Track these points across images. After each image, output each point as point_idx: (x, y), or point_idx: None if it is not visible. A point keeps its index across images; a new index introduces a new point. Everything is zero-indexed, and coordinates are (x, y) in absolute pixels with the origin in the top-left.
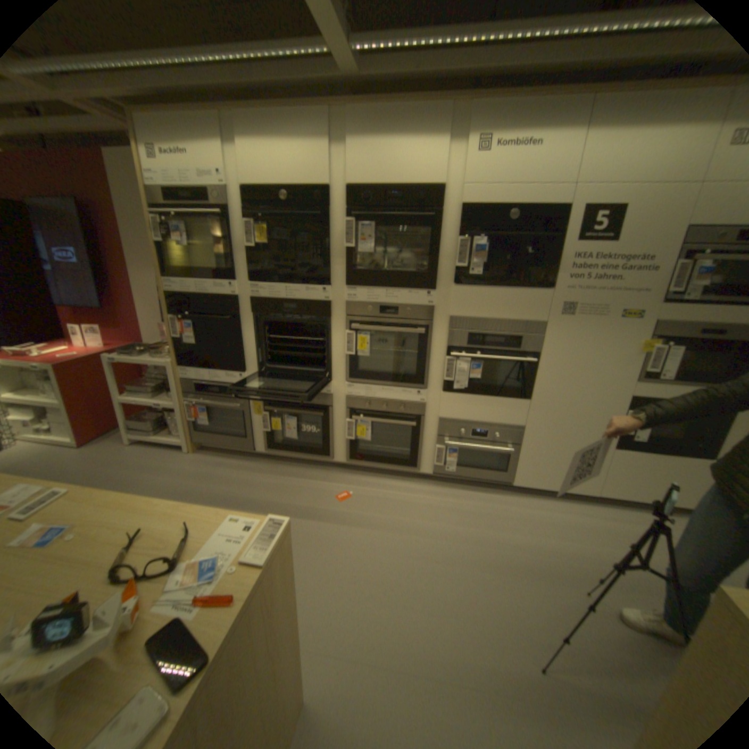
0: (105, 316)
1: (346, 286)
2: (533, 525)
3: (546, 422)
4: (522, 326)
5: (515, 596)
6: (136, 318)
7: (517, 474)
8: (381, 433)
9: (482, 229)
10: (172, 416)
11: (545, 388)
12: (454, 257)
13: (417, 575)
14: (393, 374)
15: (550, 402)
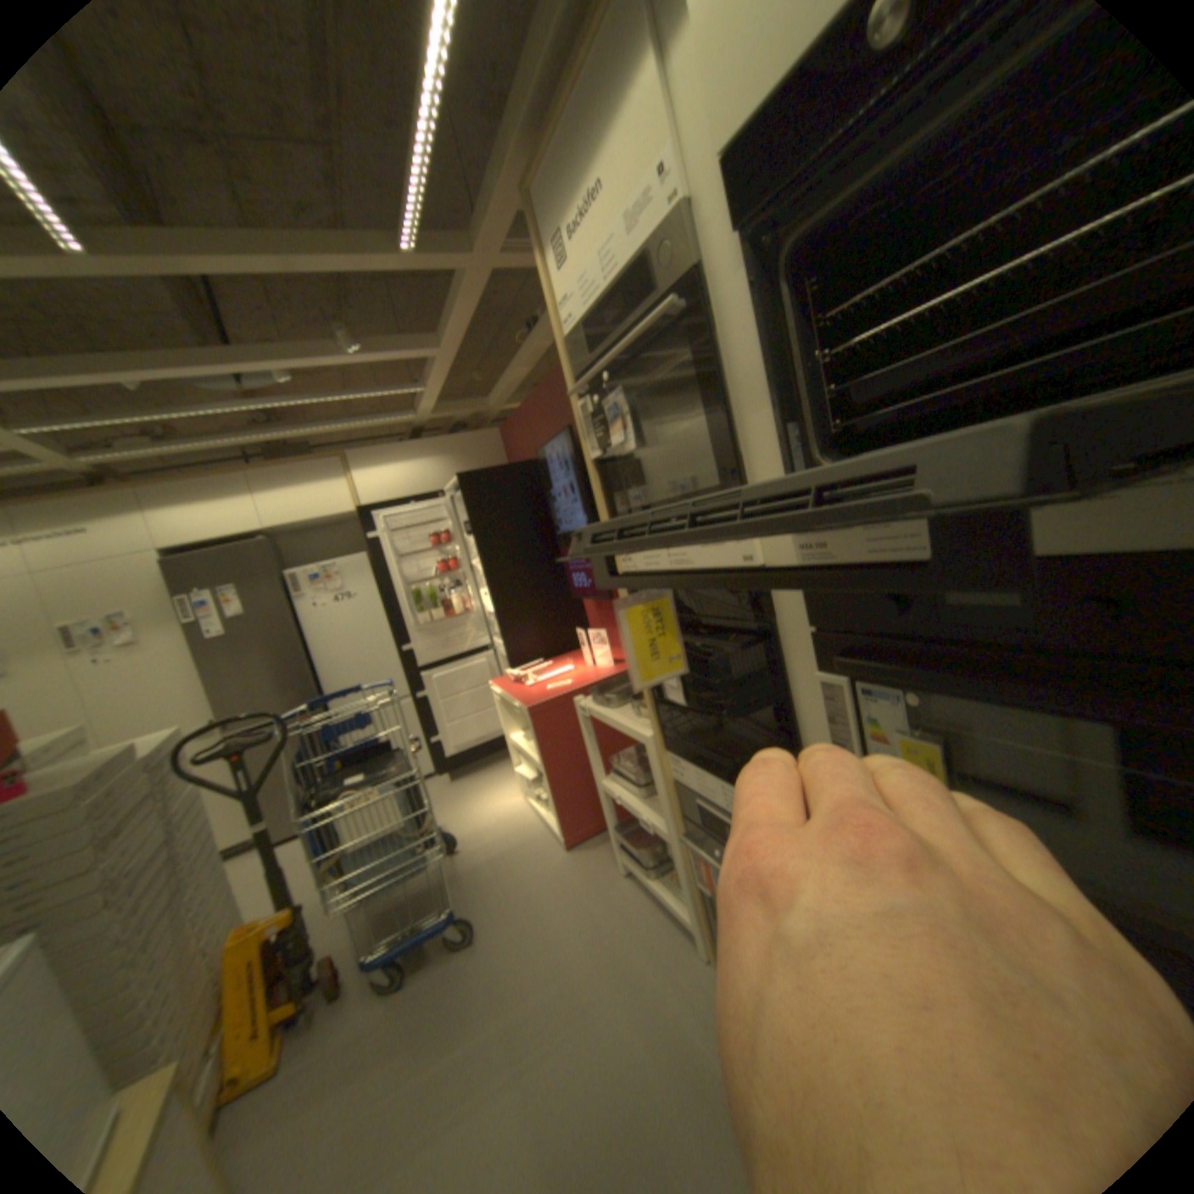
0: None
1: None
2: None
3: None
4: None
5: None
6: None
7: None
8: None
9: None
10: (674, 854)
11: None
12: None
13: None
14: None
15: None
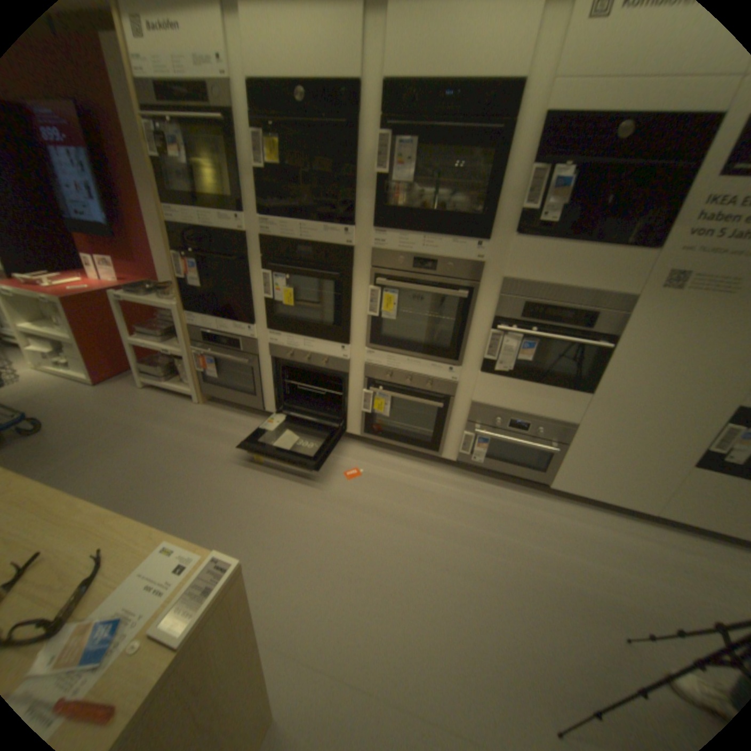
0: (119, 248)
1: (373, 228)
2: (568, 538)
3: (608, 423)
4: (602, 299)
5: (536, 626)
6: (150, 253)
7: (557, 476)
8: (402, 409)
9: (571, 152)
10: (181, 364)
11: (617, 381)
12: (522, 194)
13: (423, 582)
14: (422, 344)
15: (620, 400)
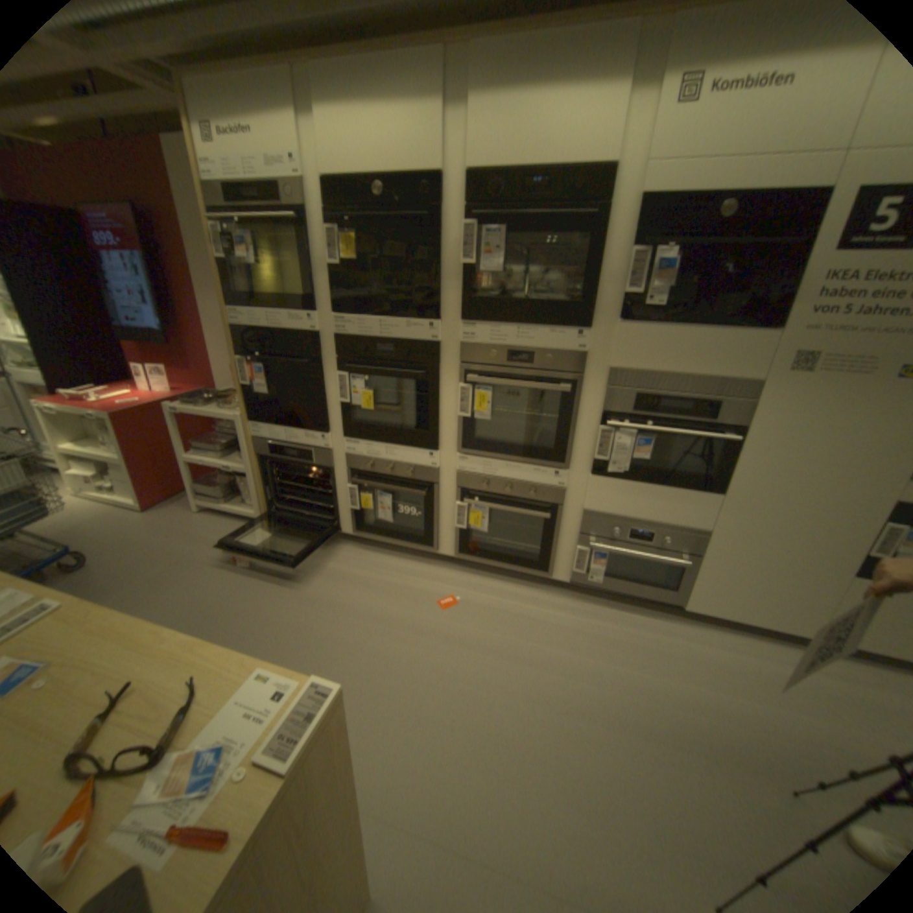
0: (174, 353)
1: (461, 320)
2: (712, 671)
3: (746, 528)
4: (724, 386)
5: (679, 779)
6: (208, 357)
7: (693, 596)
8: (503, 523)
9: (673, 233)
10: (244, 481)
11: (751, 479)
12: (624, 278)
13: (539, 728)
14: (522, 445)
15: (757, 500)
